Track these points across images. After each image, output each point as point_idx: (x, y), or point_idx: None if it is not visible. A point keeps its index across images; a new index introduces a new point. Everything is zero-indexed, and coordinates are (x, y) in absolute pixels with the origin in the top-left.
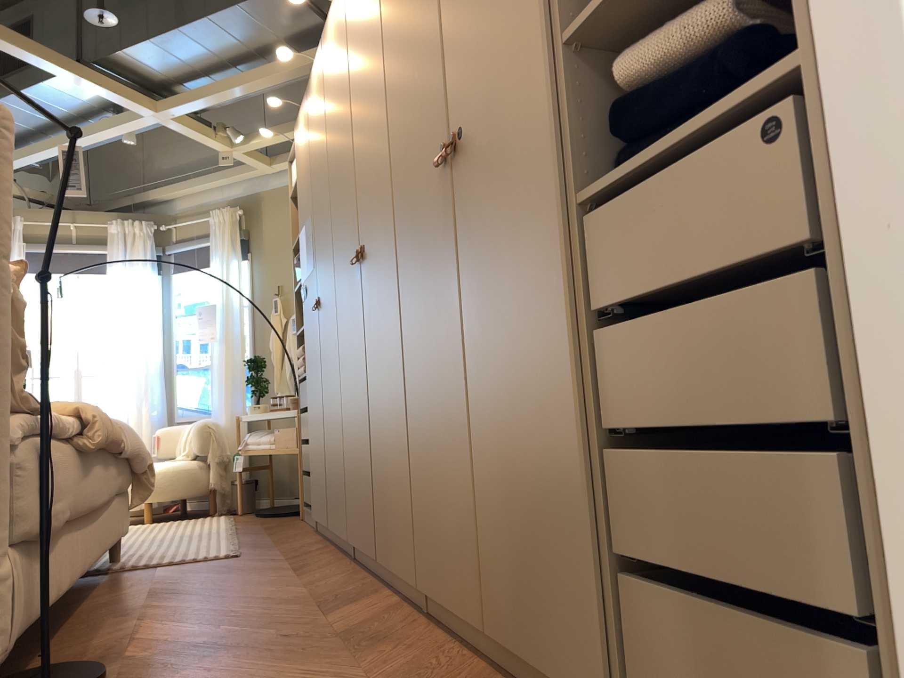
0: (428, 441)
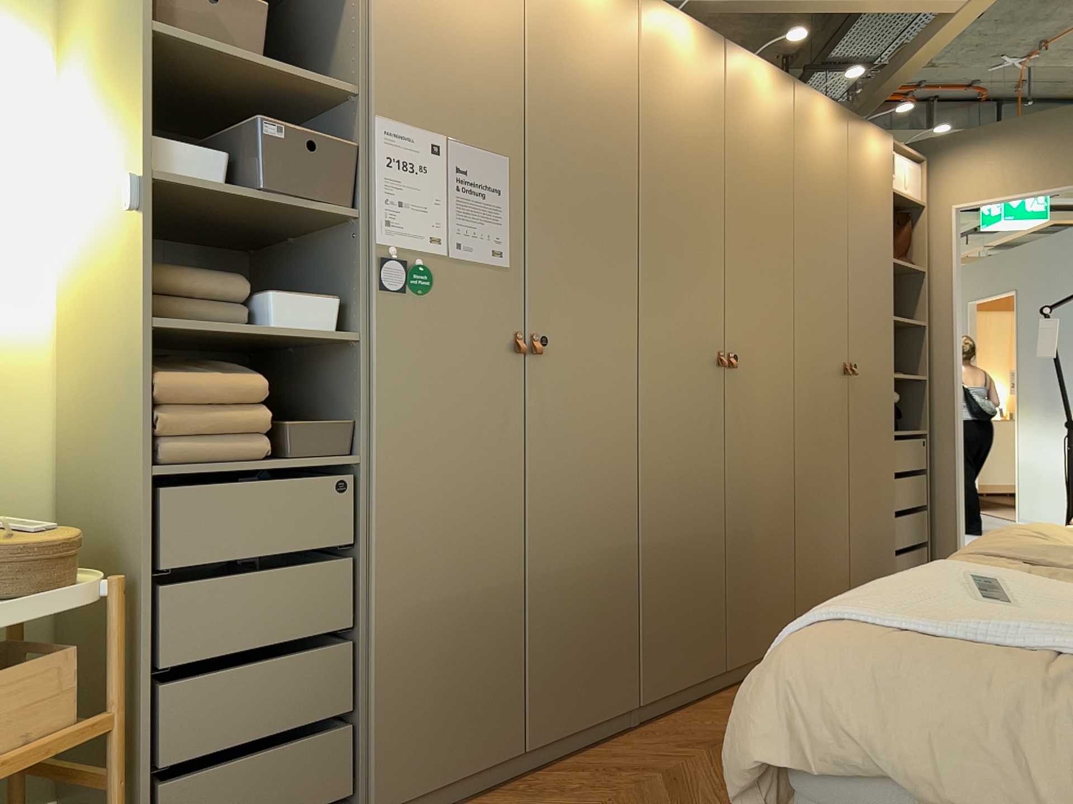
0: (816, 536)
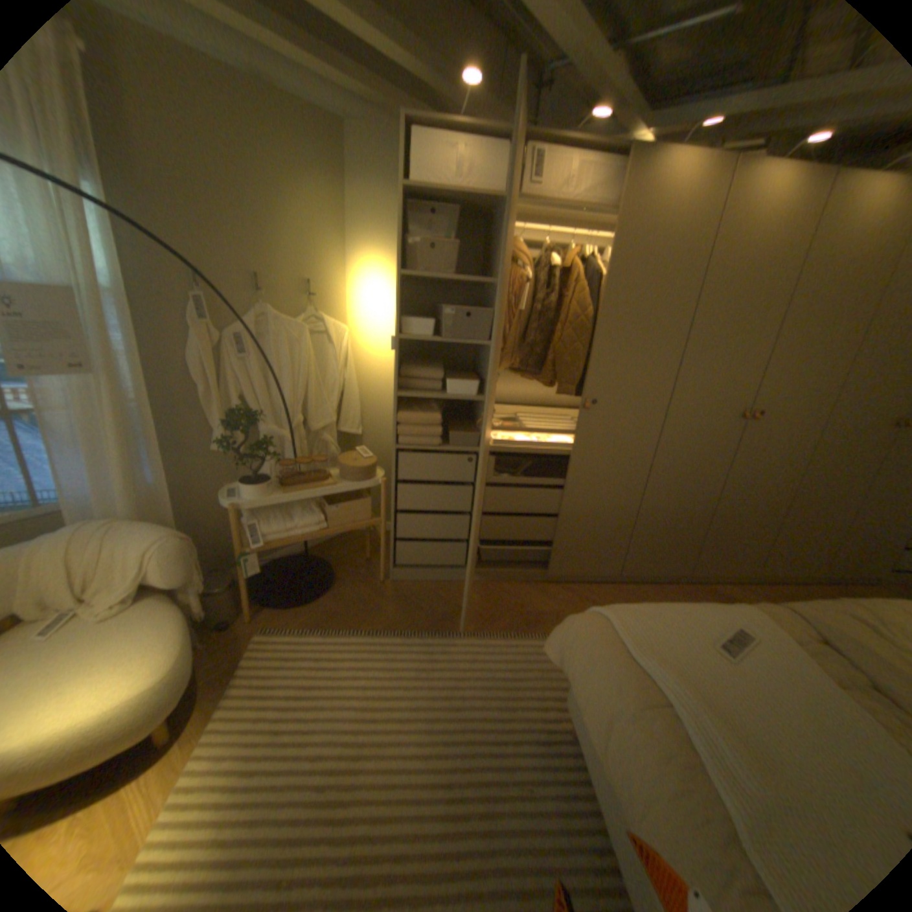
0: (805, 527)
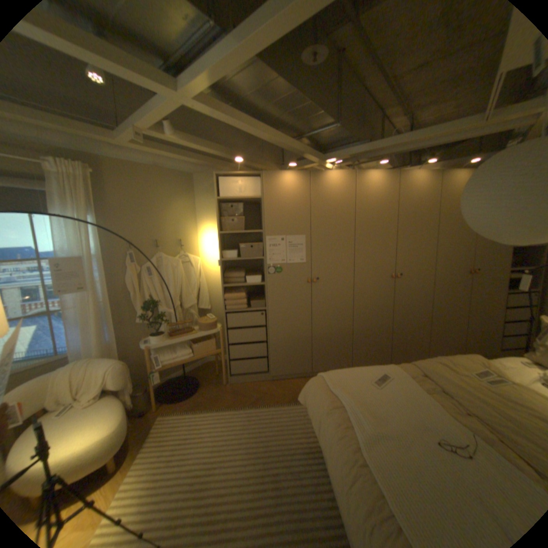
0: (444, 330)
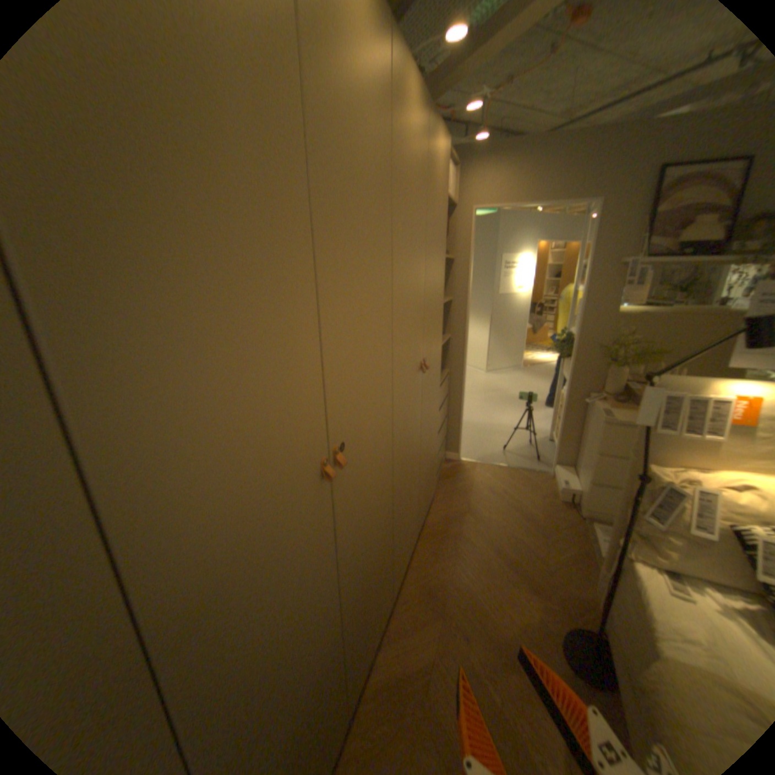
0: (403, 517)
